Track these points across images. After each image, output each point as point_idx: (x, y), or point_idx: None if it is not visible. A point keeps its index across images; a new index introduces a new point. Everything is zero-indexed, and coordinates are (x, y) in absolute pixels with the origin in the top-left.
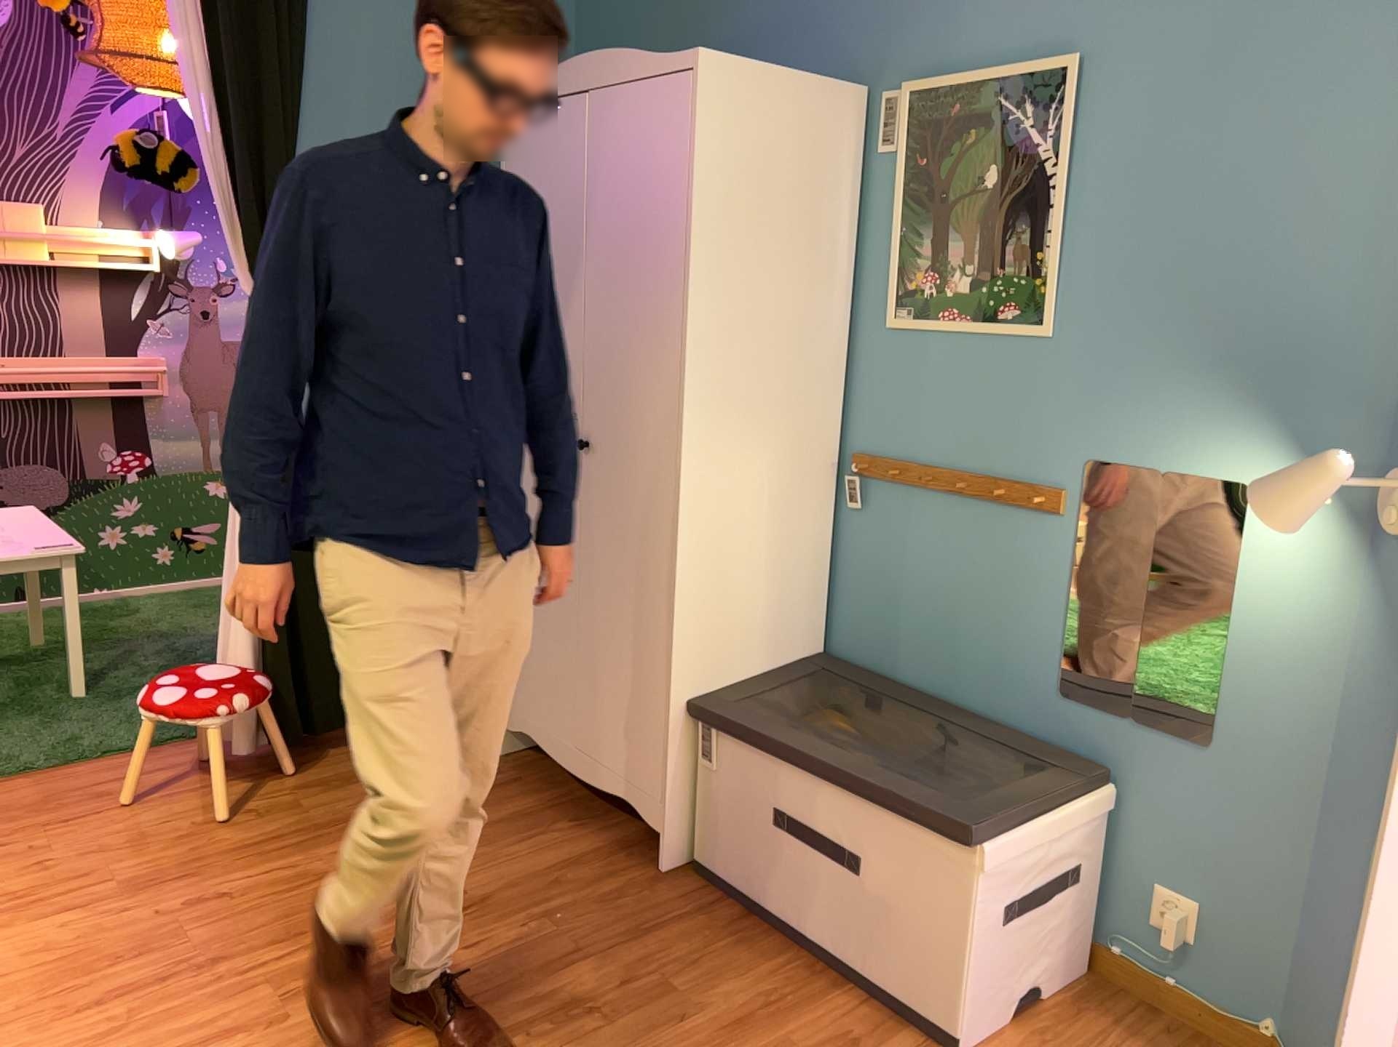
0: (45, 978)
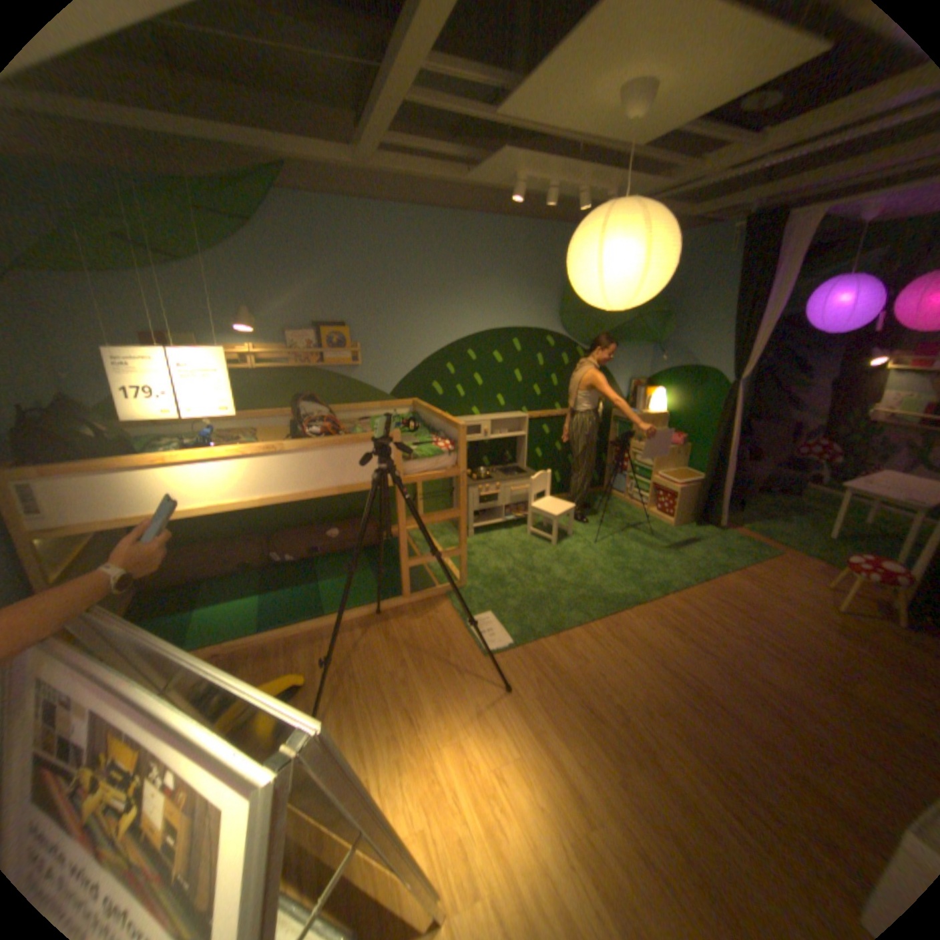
0: (729, 592)
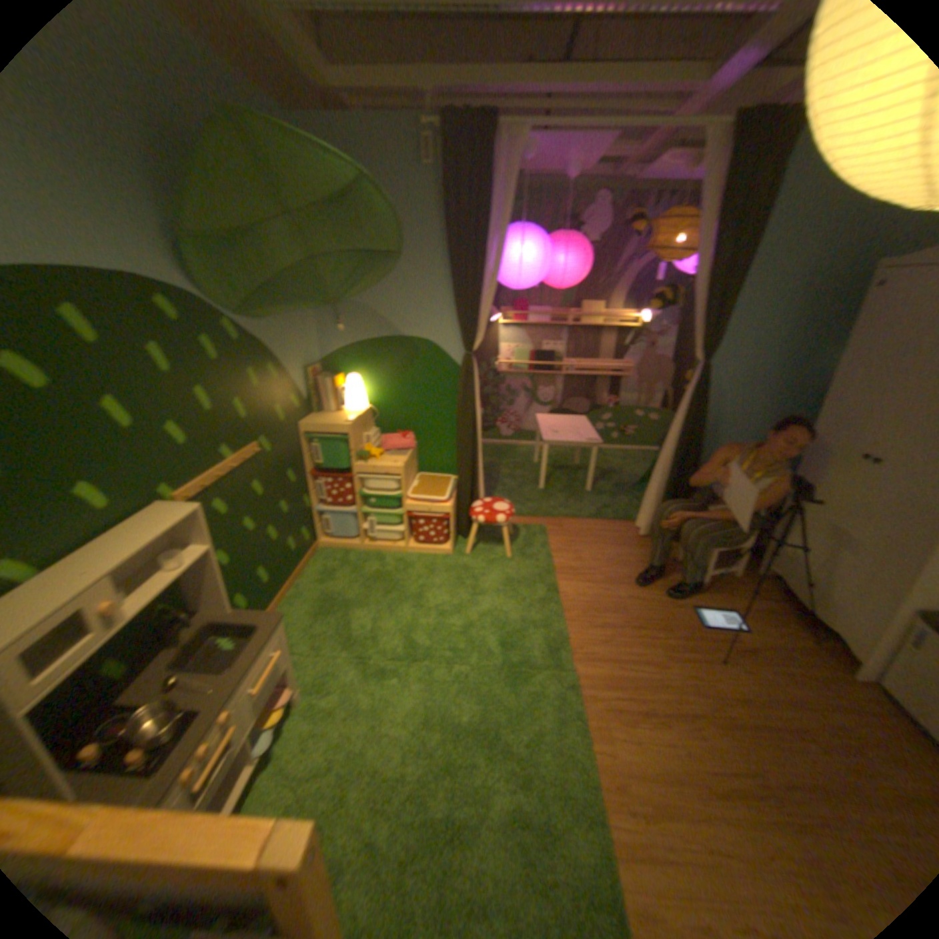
0: (582, 608)
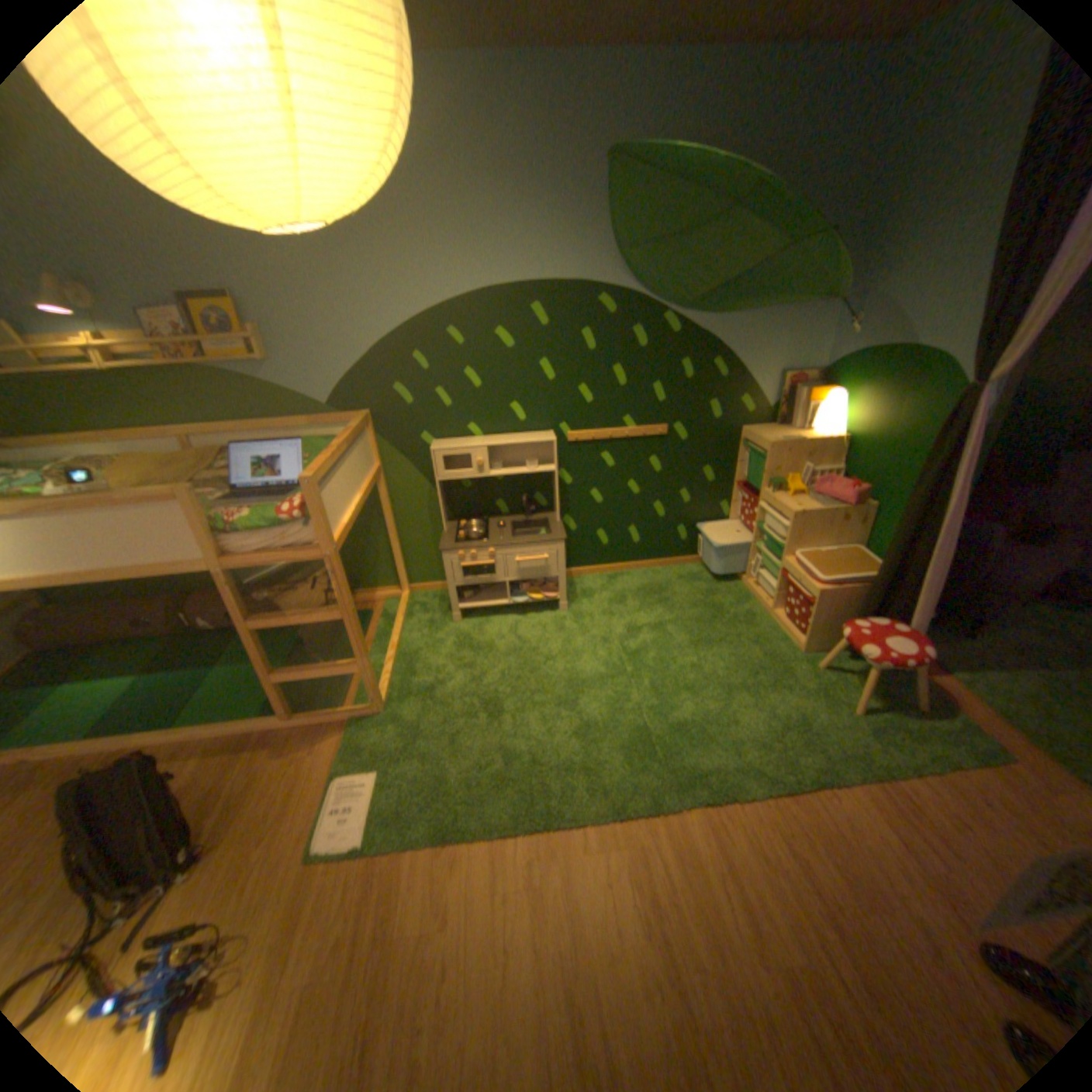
0: (825, 832)
